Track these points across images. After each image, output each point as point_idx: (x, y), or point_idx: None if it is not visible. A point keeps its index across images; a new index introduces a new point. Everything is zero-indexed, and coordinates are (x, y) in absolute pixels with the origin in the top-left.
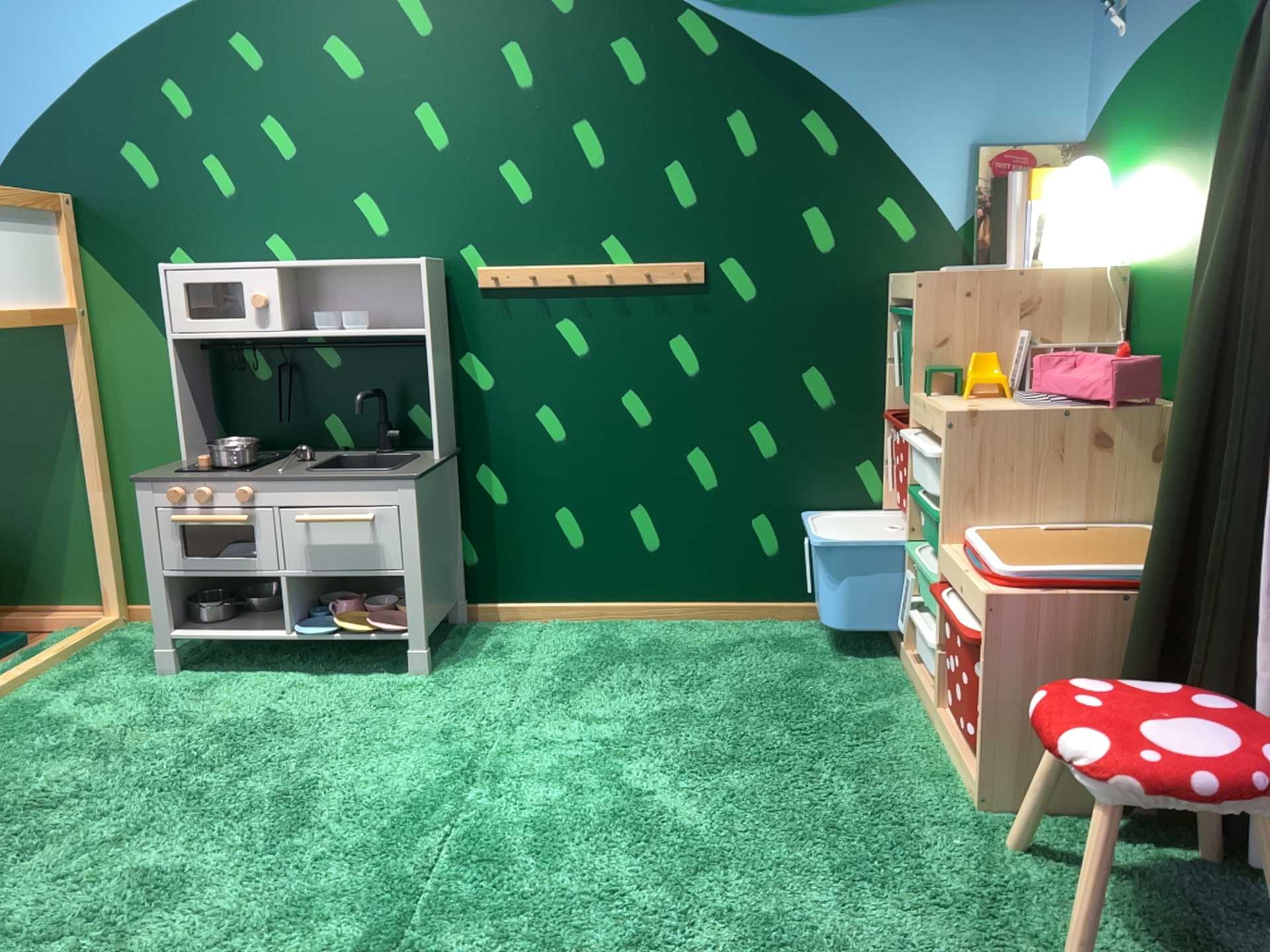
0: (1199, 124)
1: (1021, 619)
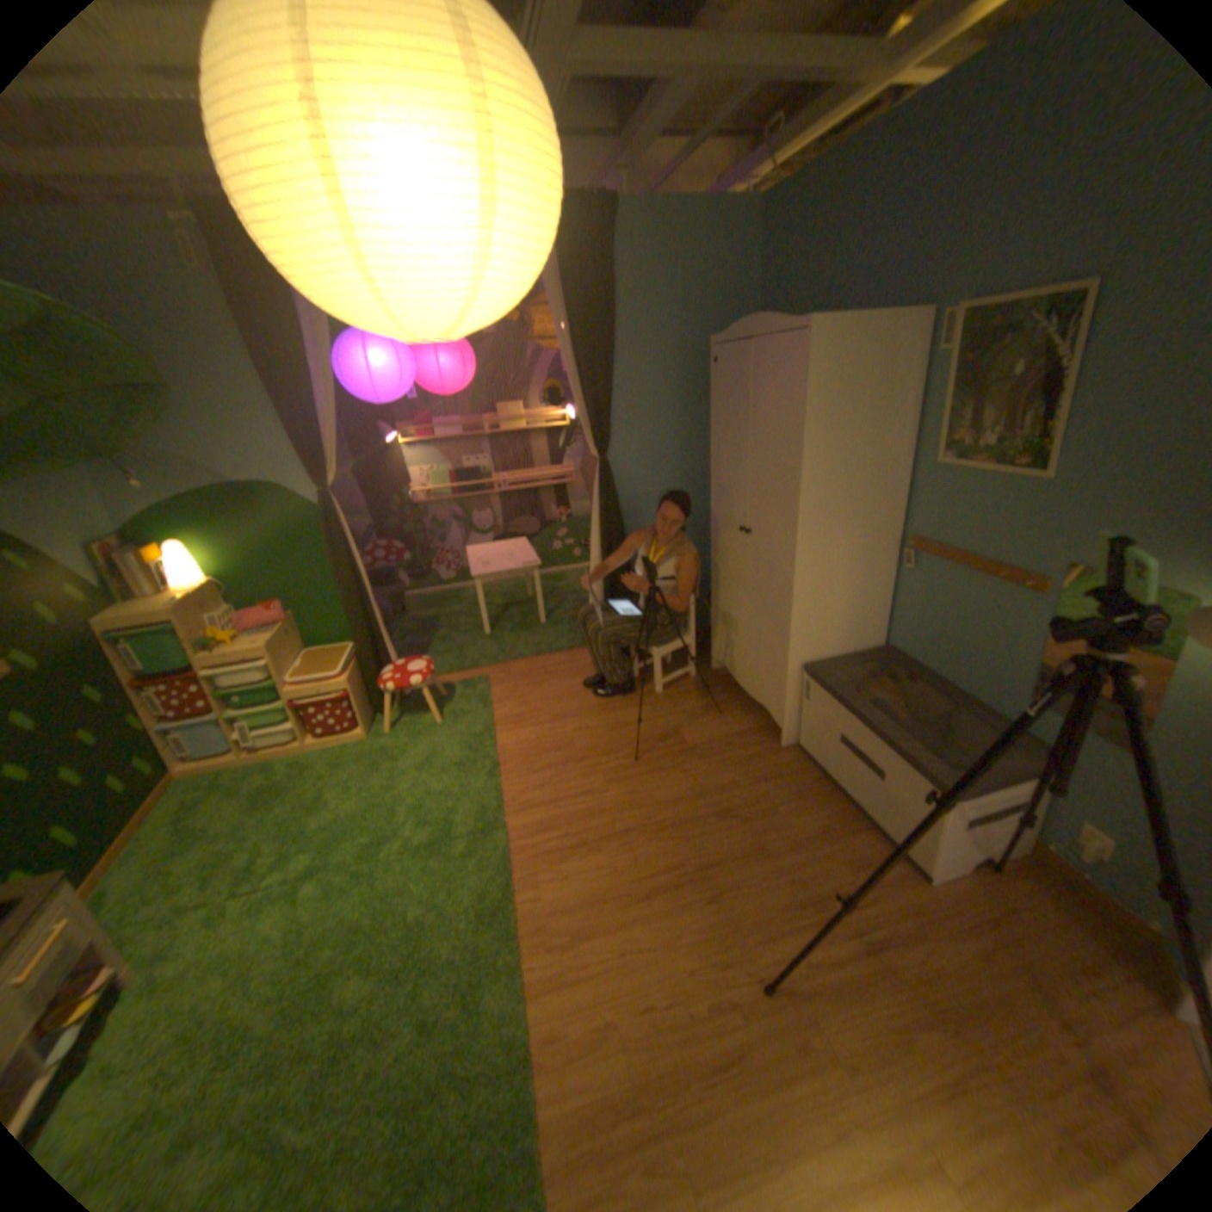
0: (239, 526)
1: (349, 681)
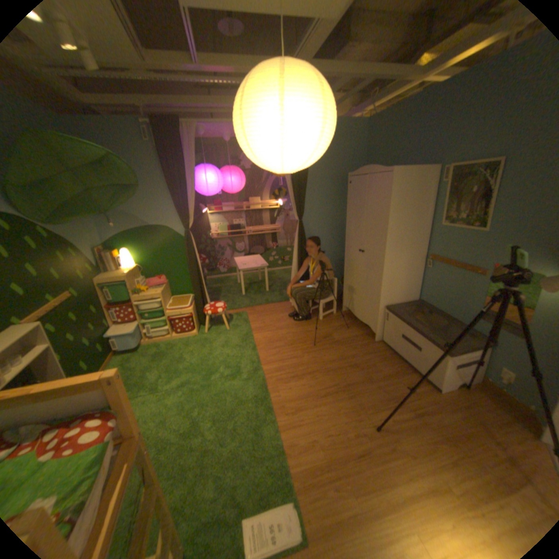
0: (150, 243)
1: (193, 309)
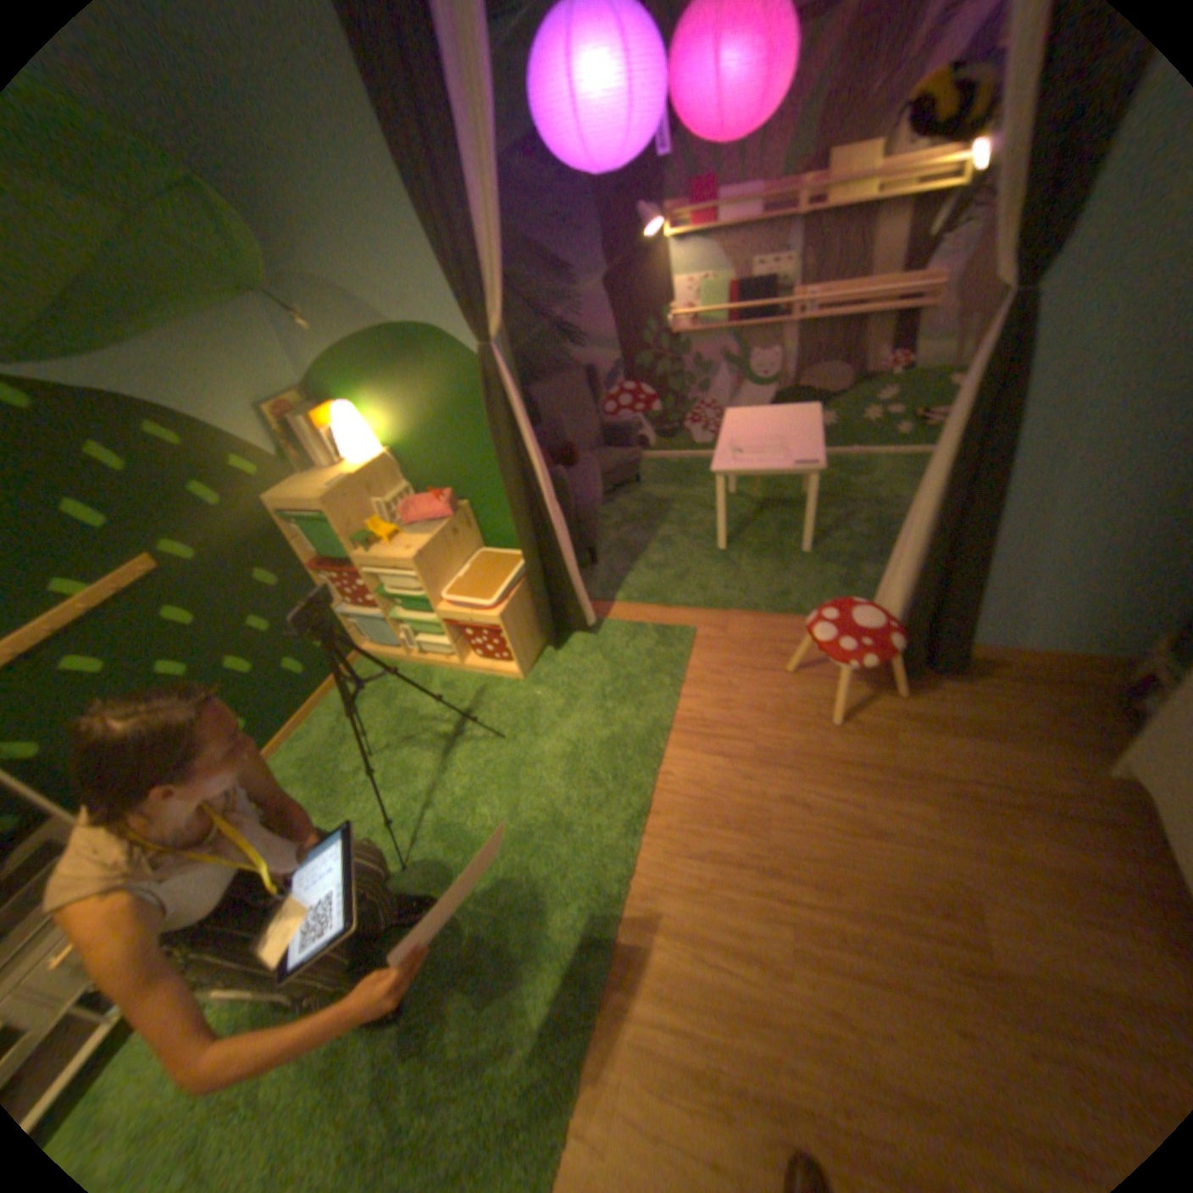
0: (407, 387)
1: (507, 616)
